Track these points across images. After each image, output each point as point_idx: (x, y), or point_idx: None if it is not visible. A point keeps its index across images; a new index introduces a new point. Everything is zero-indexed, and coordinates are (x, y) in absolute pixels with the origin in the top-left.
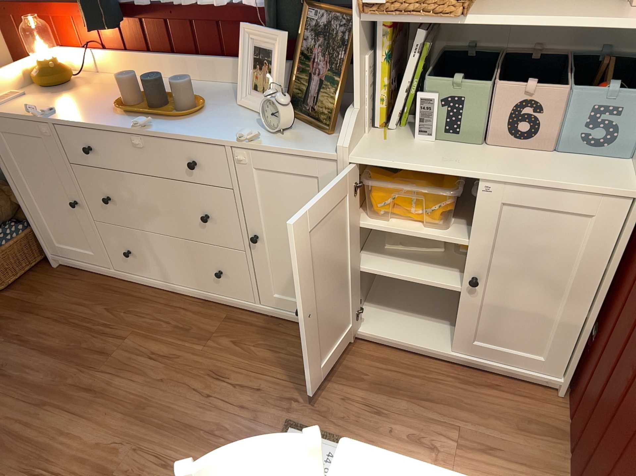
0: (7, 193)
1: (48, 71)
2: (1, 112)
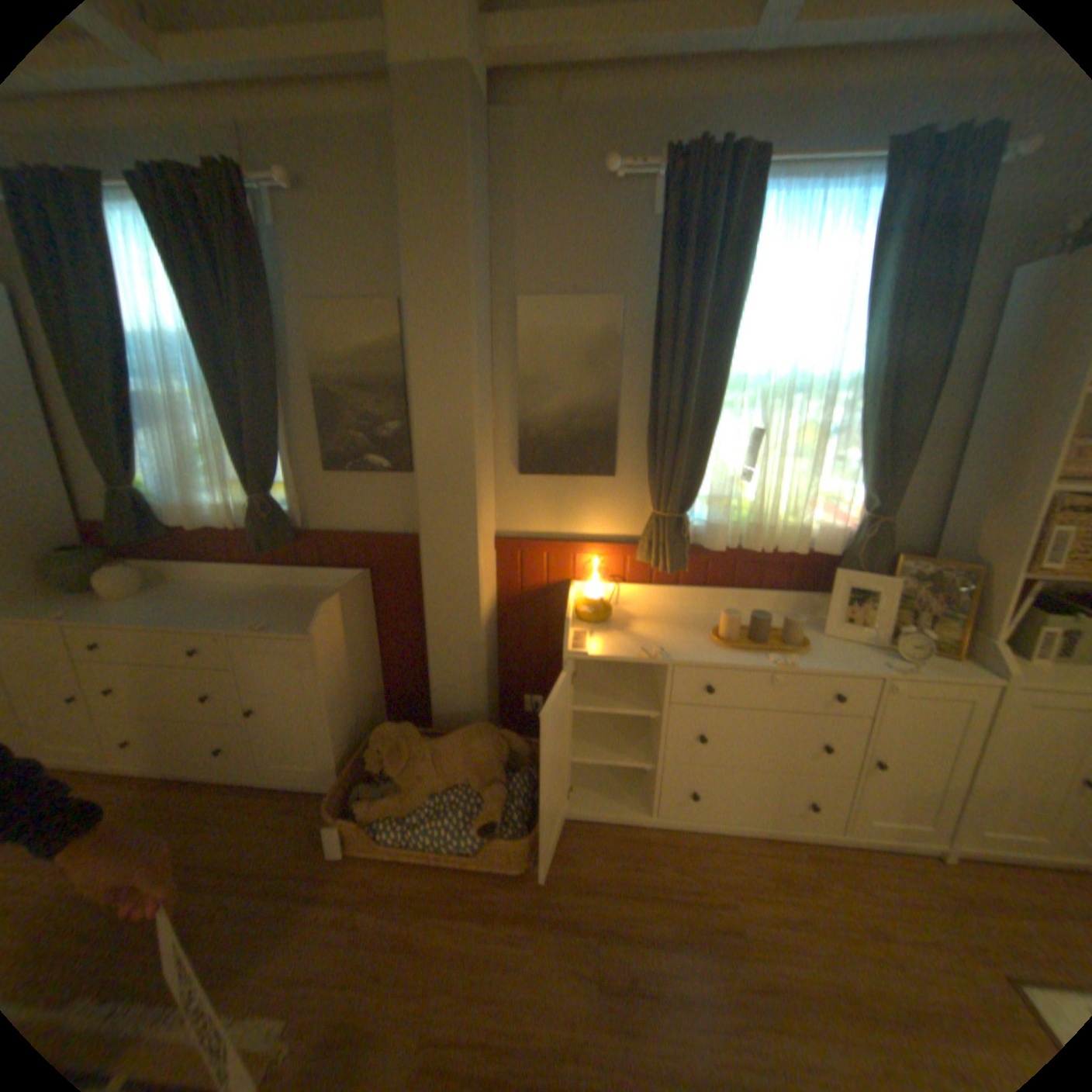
0: (498, 739)
1: (592, 603)
2: (588, 651)
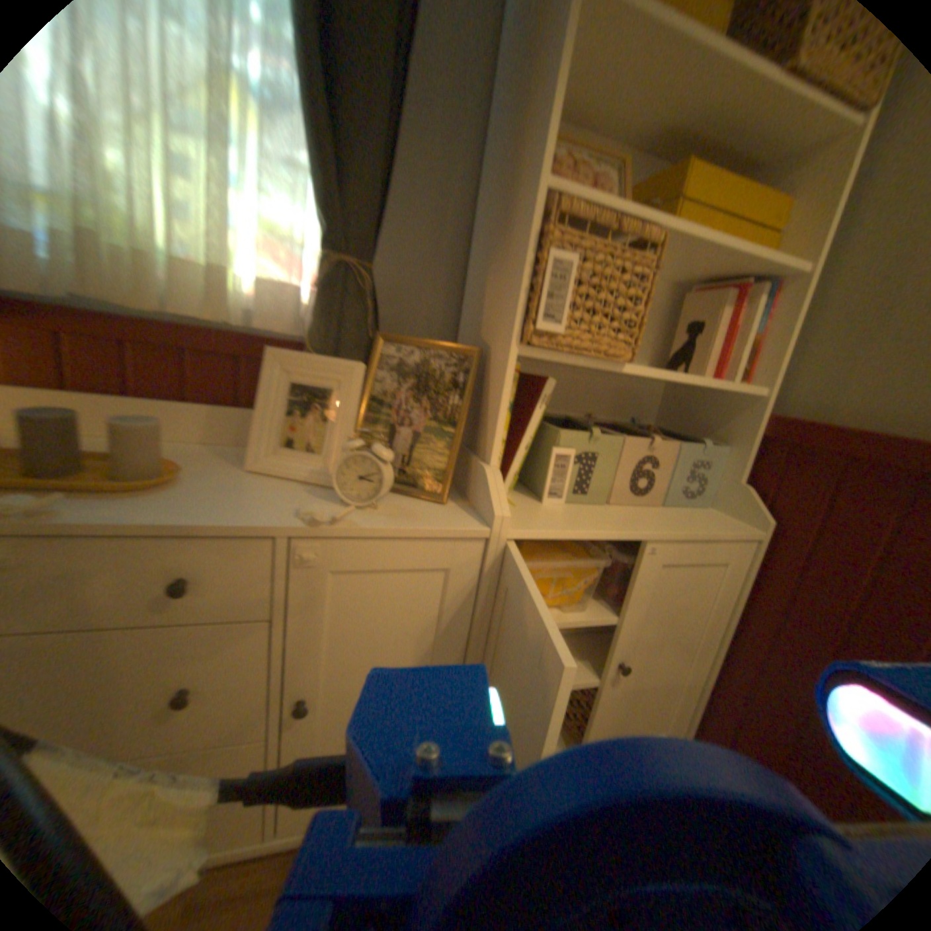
0: None
1: None
2: None
